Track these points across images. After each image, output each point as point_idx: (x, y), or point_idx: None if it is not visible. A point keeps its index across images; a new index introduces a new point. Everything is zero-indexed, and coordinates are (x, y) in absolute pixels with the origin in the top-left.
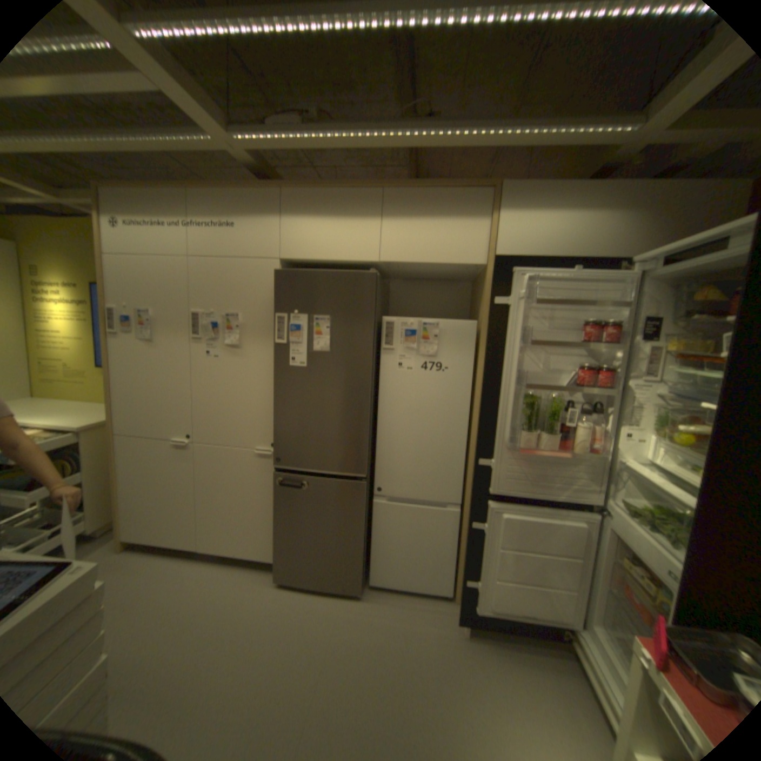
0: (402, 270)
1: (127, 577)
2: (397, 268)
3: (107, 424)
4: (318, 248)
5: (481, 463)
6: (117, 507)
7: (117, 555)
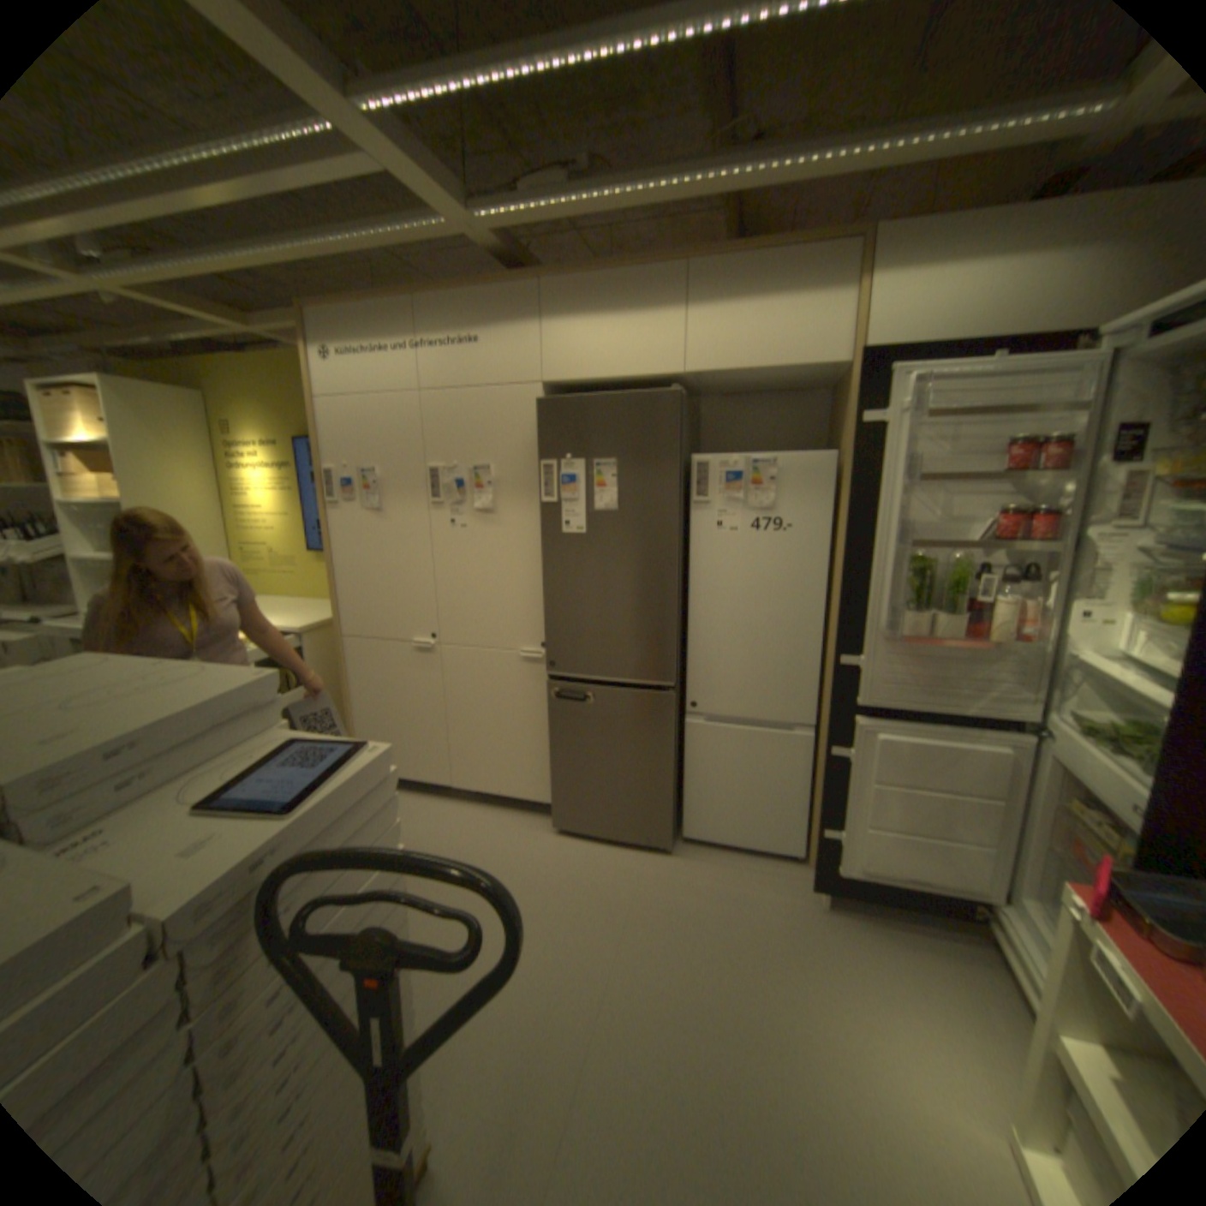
0: (719, 382)
1: None
2: (711, 380)
3: (334, 623)
4: (595, 363)
5: (845, 662)
6: (353, 729)
7: None
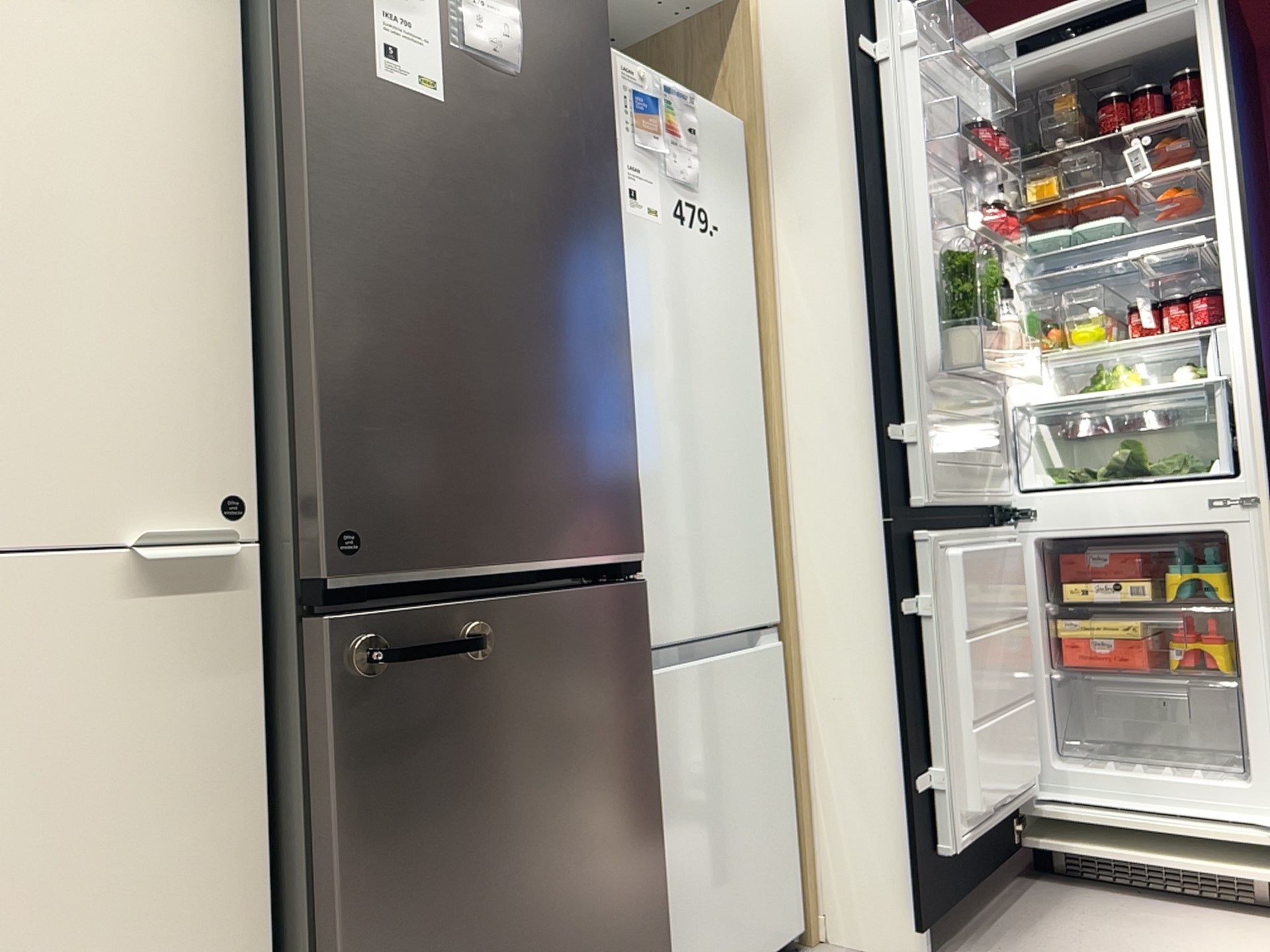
0: None
1: None
2: None
3: None
4: None
5: (894, 434)
6: None
7: None
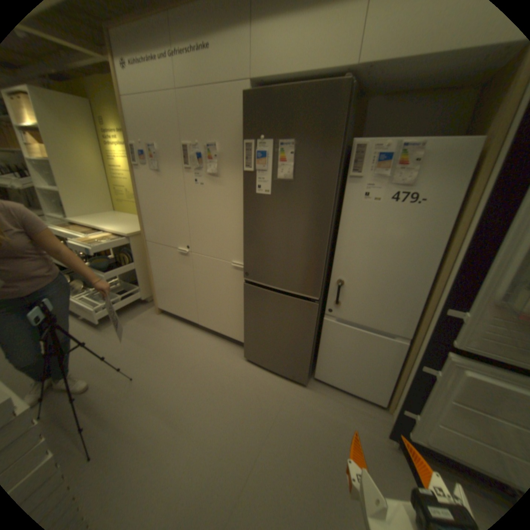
0: (386, 77)
1: (160, 331)
2: (380, 73)
3: (142, 233)
4: (288, 58)
5: (451, 313)
6: (154, 287)
7: (158, 316)
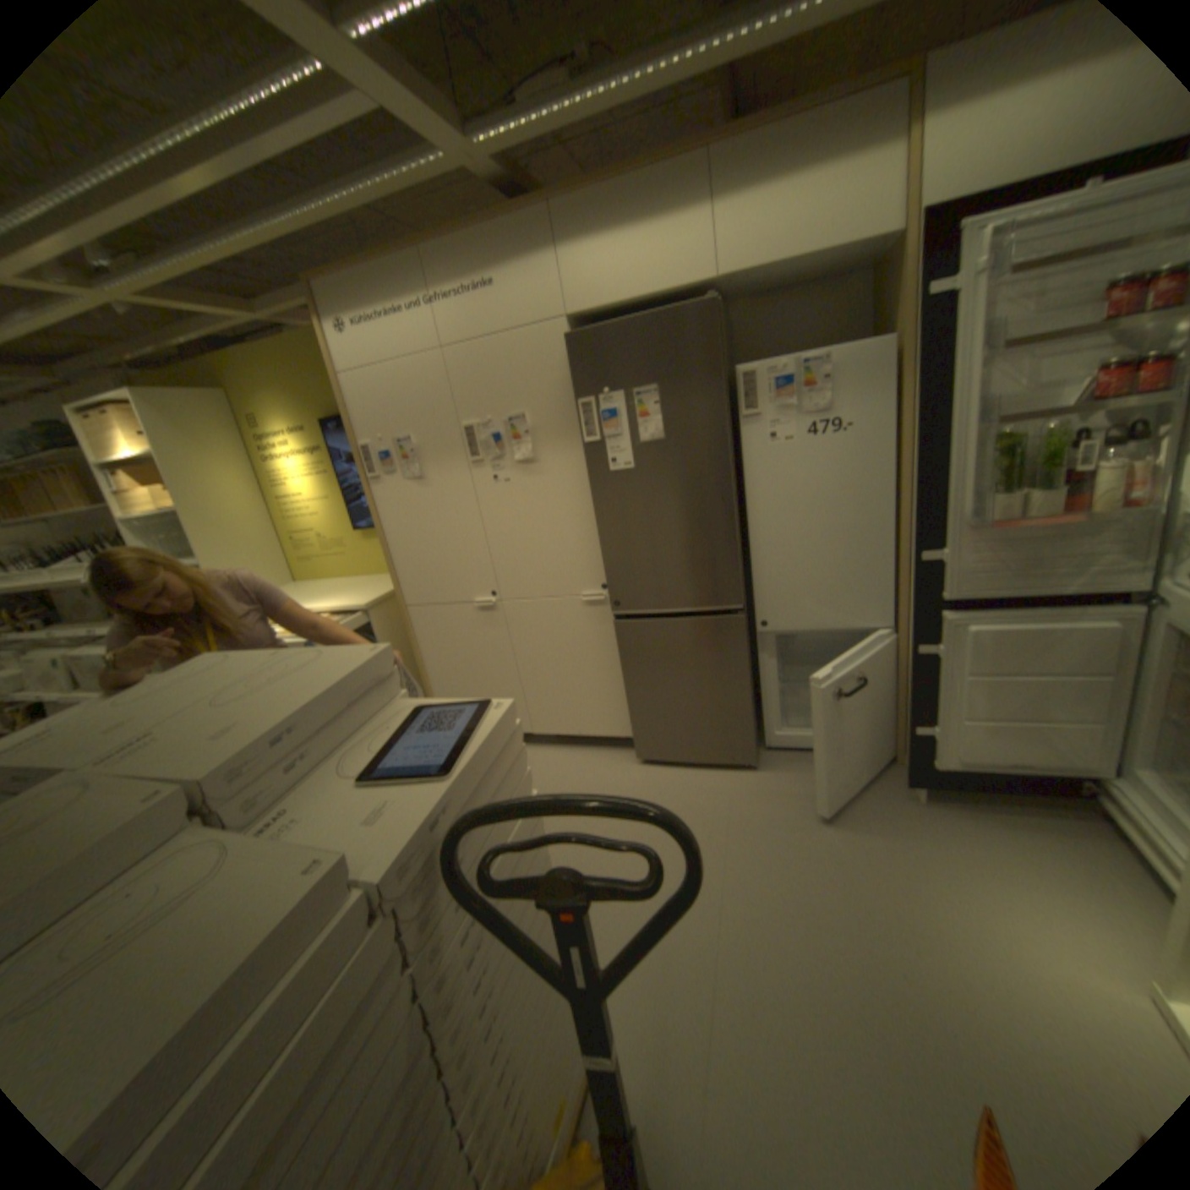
0: (751, 282)
1: None
2: (744, 281)
3: (396, 596)
4: (618, 284)
5: (926, 558)
6: (431, 693)
7: None
